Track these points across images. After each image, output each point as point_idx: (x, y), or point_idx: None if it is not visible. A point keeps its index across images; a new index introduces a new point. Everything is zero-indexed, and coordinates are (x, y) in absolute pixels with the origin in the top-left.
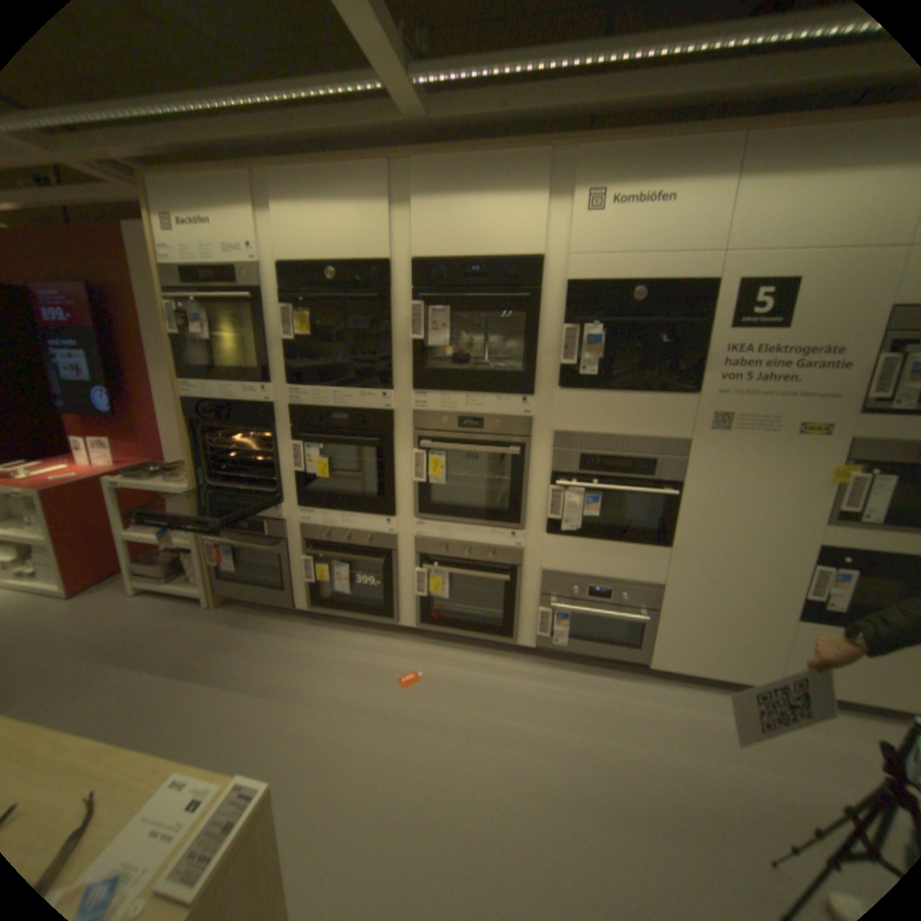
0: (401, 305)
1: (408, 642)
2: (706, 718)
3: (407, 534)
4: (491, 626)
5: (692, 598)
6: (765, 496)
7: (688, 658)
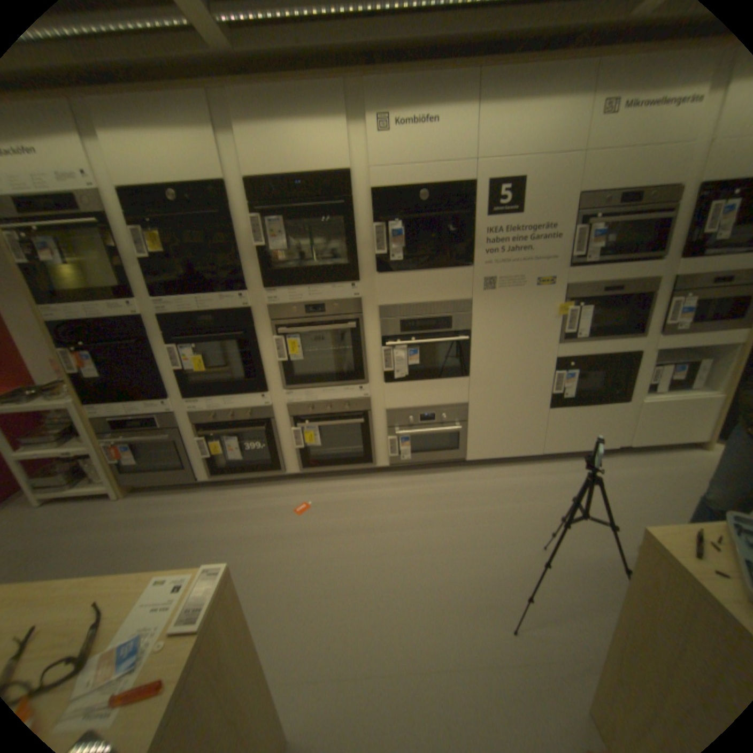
0: (241, 218)
1: (295, 485)
2: (503, 483)
3: (280, 404)
4: (355, 458)
5: (485, 408)
6: (521, 332)
7: (488, 448)
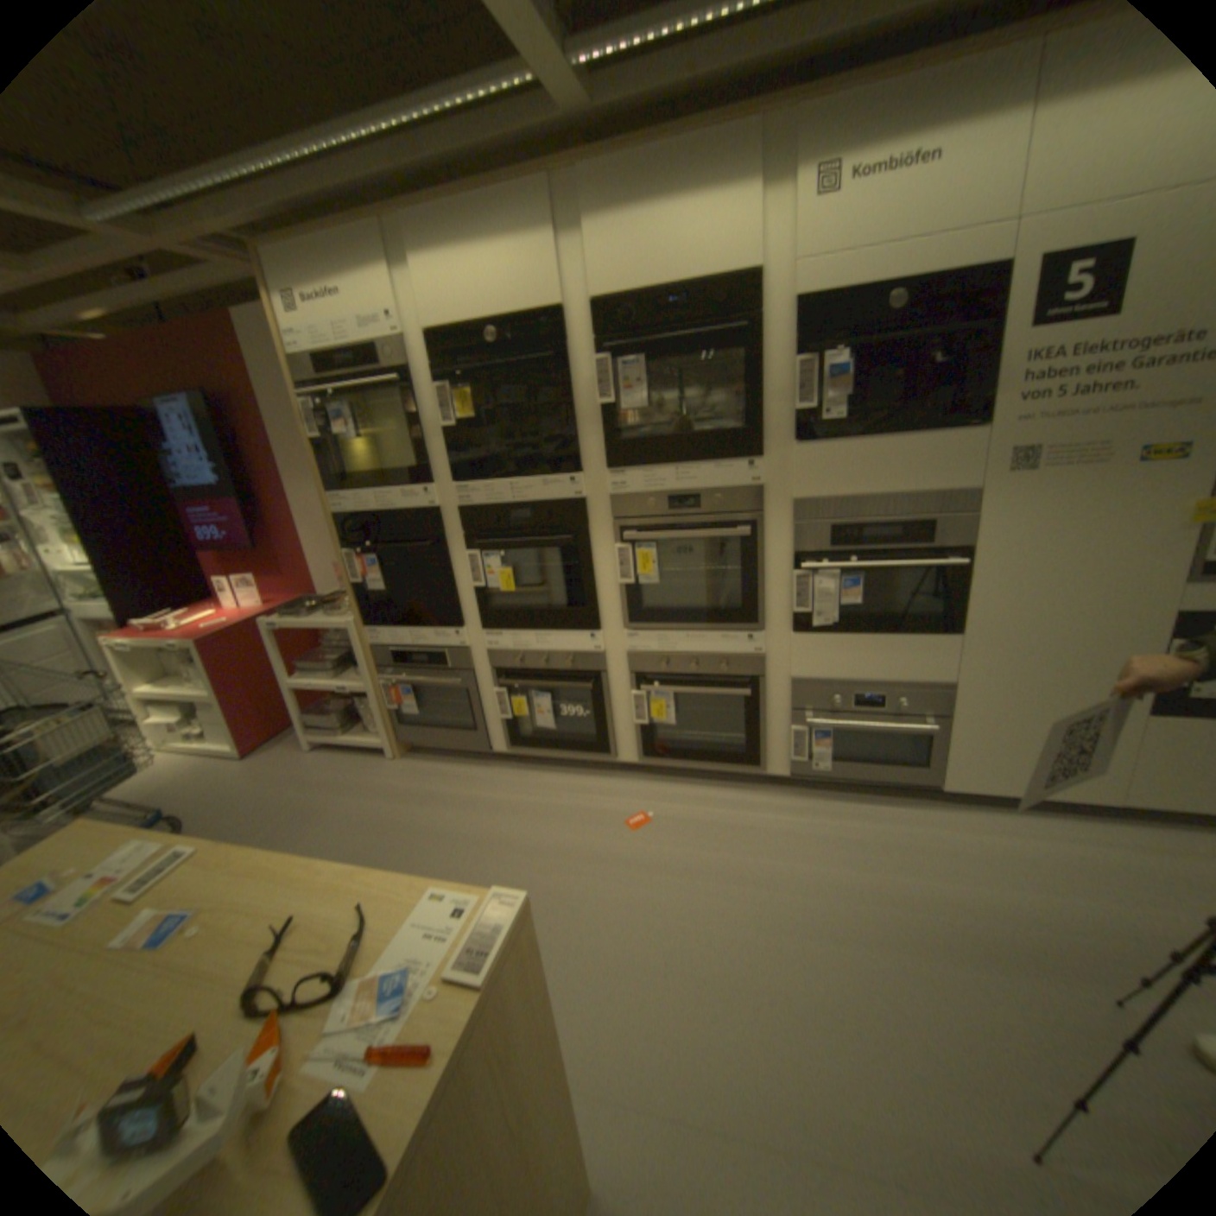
0: (581, 363)
1: (630, 781)
2: (1022, 846)
3: (616, 651)
4: (731, 754)
5: (994, 697)
6: (1091, 553)
7: (994, 774)
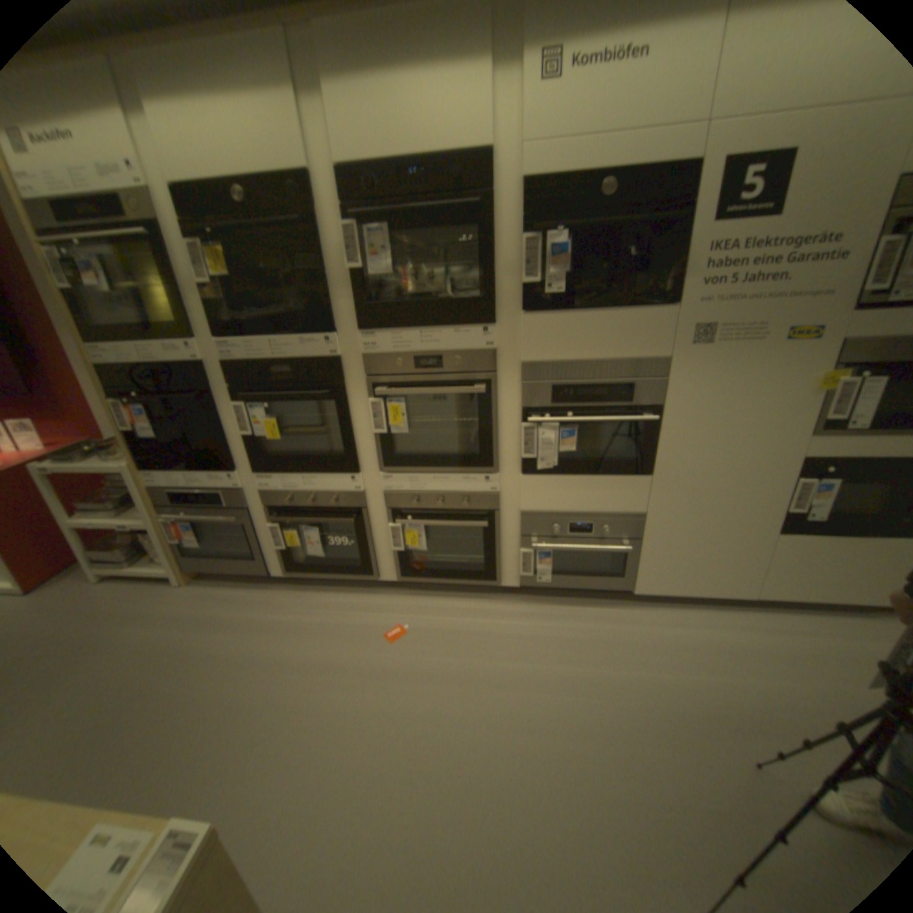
0: (329, 225)
1: (391, 595)
2: (689, 634)
3: (374, 489)
4: (473, 570)
5: (673, 522)
6: (748, 412)
7: (670, 580)
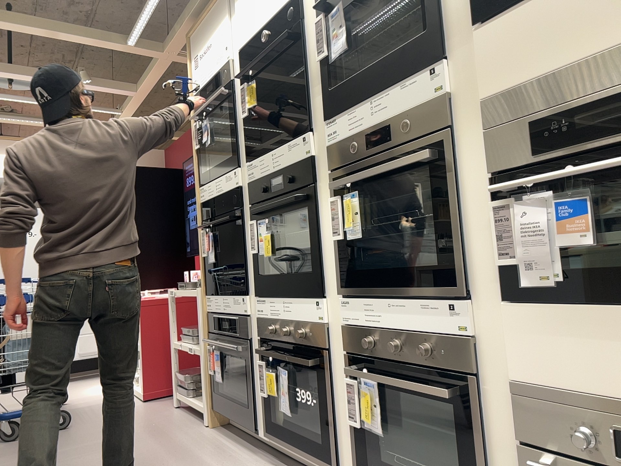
0: (310, 30)
1: None
2: None
3: (337, 322)
4: None
5: None
6: None
7: None
